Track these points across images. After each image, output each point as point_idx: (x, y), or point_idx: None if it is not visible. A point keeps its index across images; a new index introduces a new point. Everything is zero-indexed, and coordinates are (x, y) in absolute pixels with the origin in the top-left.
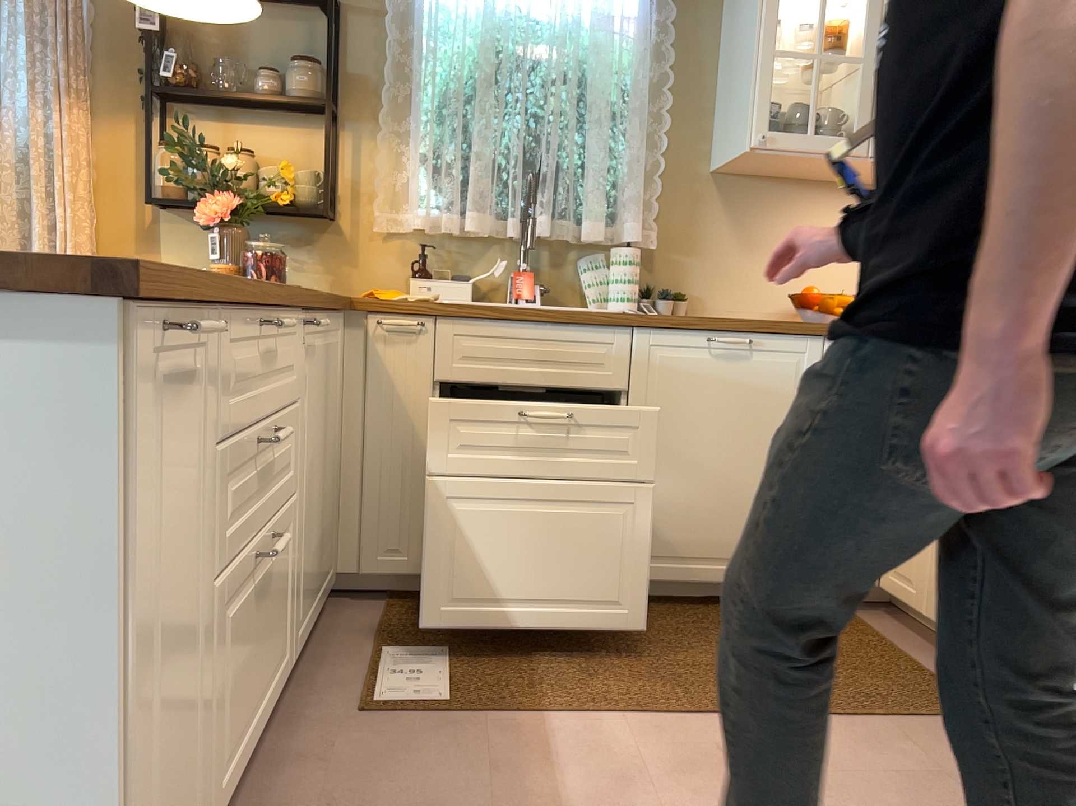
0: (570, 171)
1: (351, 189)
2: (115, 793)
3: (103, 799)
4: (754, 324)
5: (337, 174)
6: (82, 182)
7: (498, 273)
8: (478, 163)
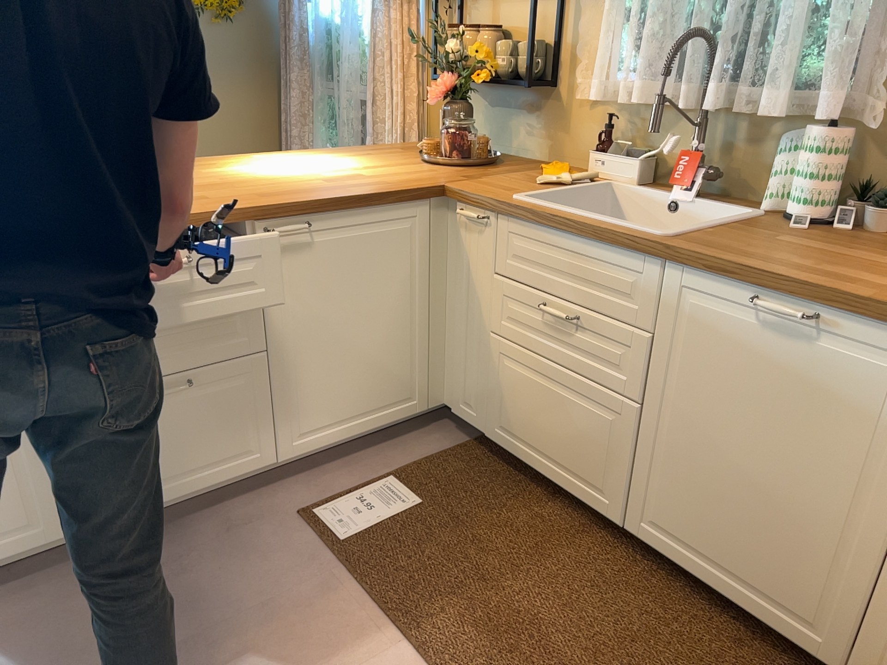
0: (761, 23)
1: (567, 56)
2: None
3: None
4: (820, 295)
5: (558, 41)
6: (407, 63)
7: (664, 154)
8: (651, 24)
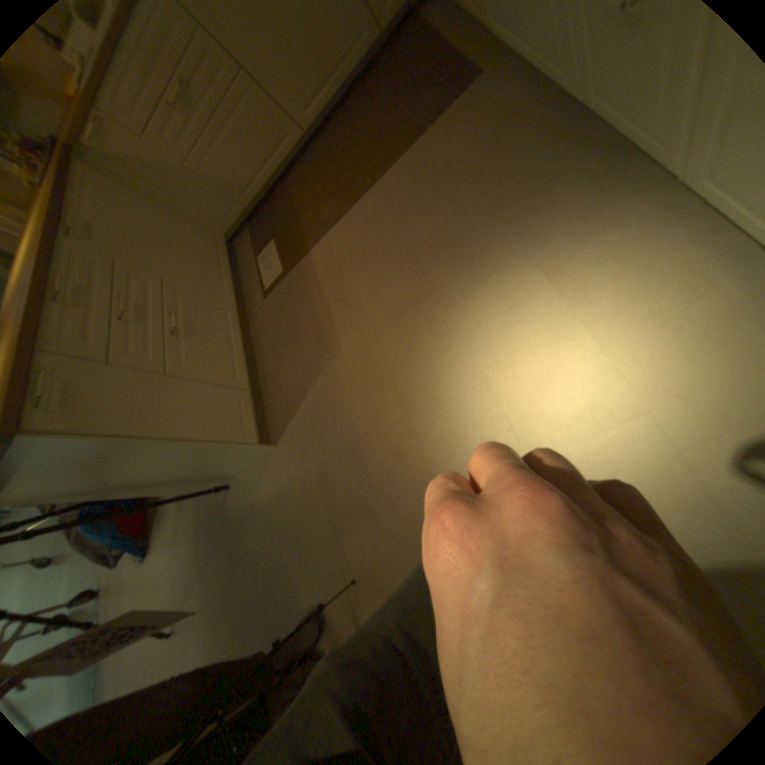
0: None
1: None
2: (201, 436)
3: (200, 440)
4: None
5: None
6: None
7: None
8: None
